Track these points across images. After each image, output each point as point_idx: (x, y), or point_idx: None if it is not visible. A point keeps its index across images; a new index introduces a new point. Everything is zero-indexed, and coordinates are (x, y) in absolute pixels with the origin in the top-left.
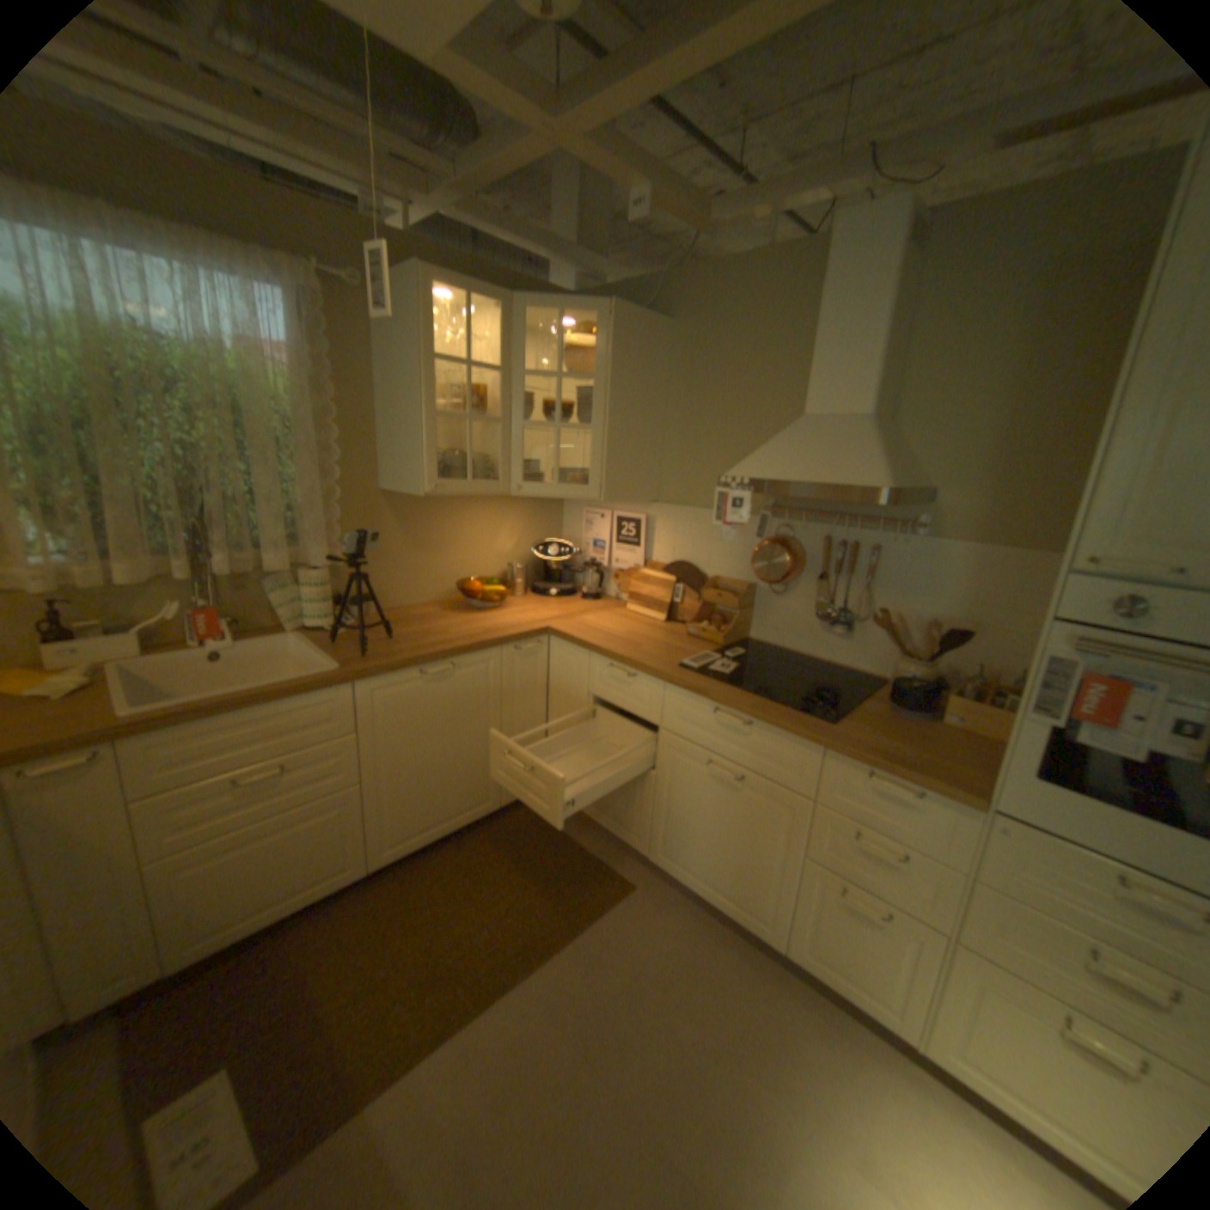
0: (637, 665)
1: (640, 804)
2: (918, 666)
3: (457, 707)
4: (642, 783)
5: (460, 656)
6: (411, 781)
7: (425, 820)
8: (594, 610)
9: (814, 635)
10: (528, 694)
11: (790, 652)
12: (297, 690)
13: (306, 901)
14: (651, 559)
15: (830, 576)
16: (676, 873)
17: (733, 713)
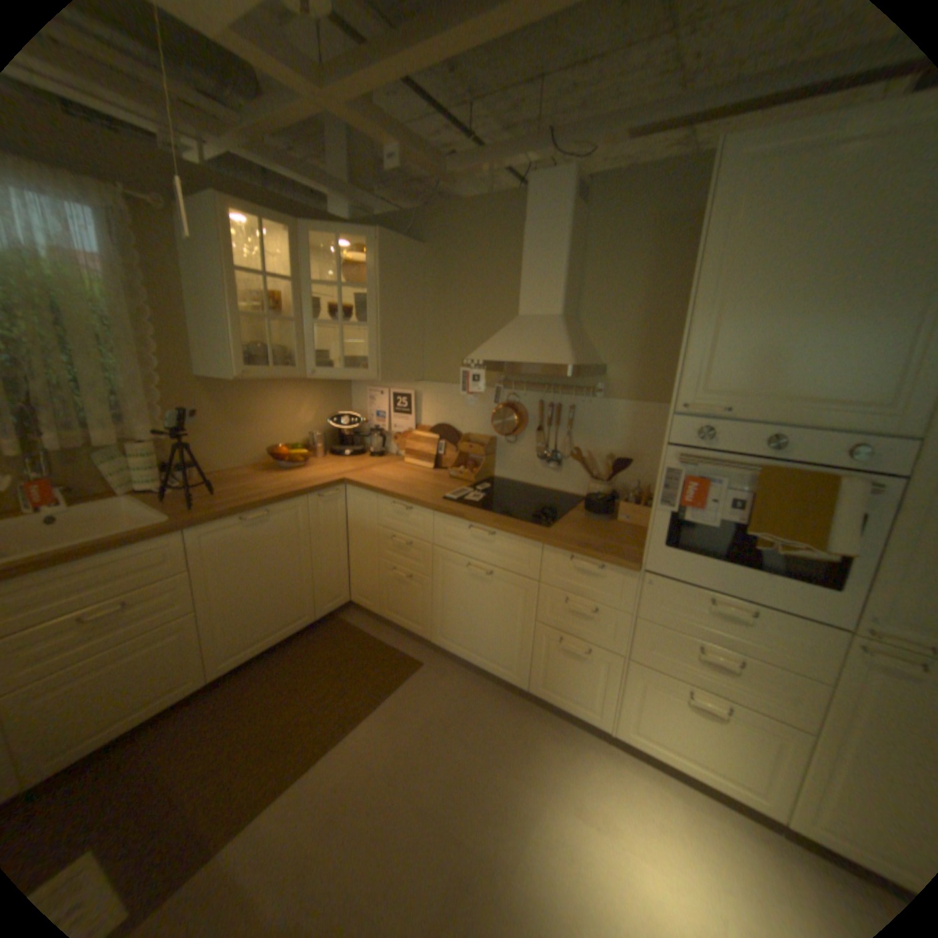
0: (413, 501)
1: (422, 603)
2: (600, 485)
3: (273, 545)
4: (422, 587)
5: (272, 504)
6: (238, 606)
7: (253, 636)
8: (380, 464)
9: (536, 471)
10: (331, 531)
11: (521, 484)
12: (132, 540)
13: (152, 711)
14: (420, 424)
15: (544, 429)
16: (451, 649)
17: (481, 528)
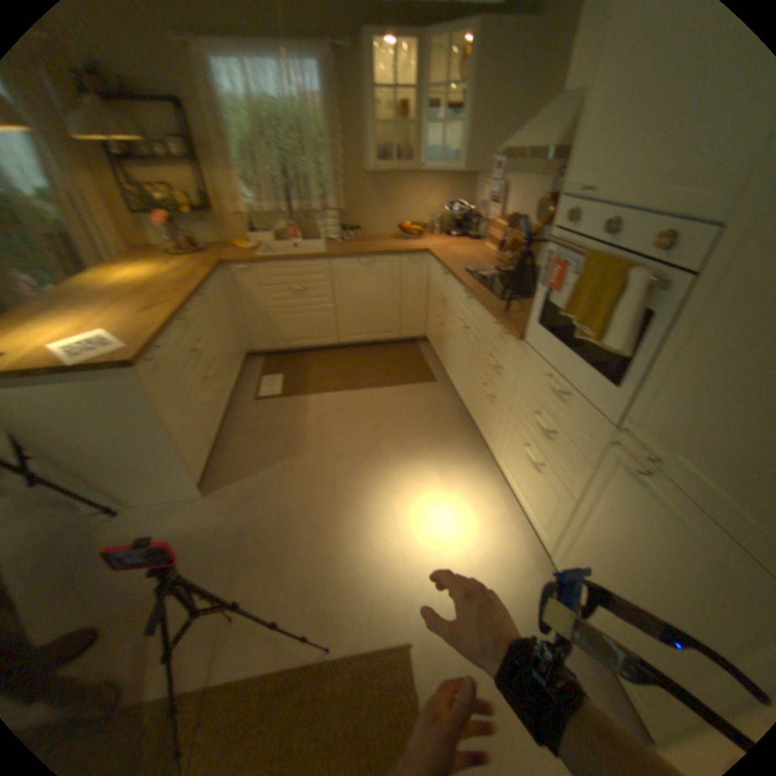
0: (447, 270)
1: (446, 345)
2: None
3: (378, 283)
4: (447, 334)
5: (378, 257)
6: (356, 311)
7: (363, 331)
8: (467, 246)
9: None
10: (417, 286)
11: None
12: (309, 258)
13: (317, 344)
14: (507, 214)
15: None
16: (451, 379)
17: (469, 295)
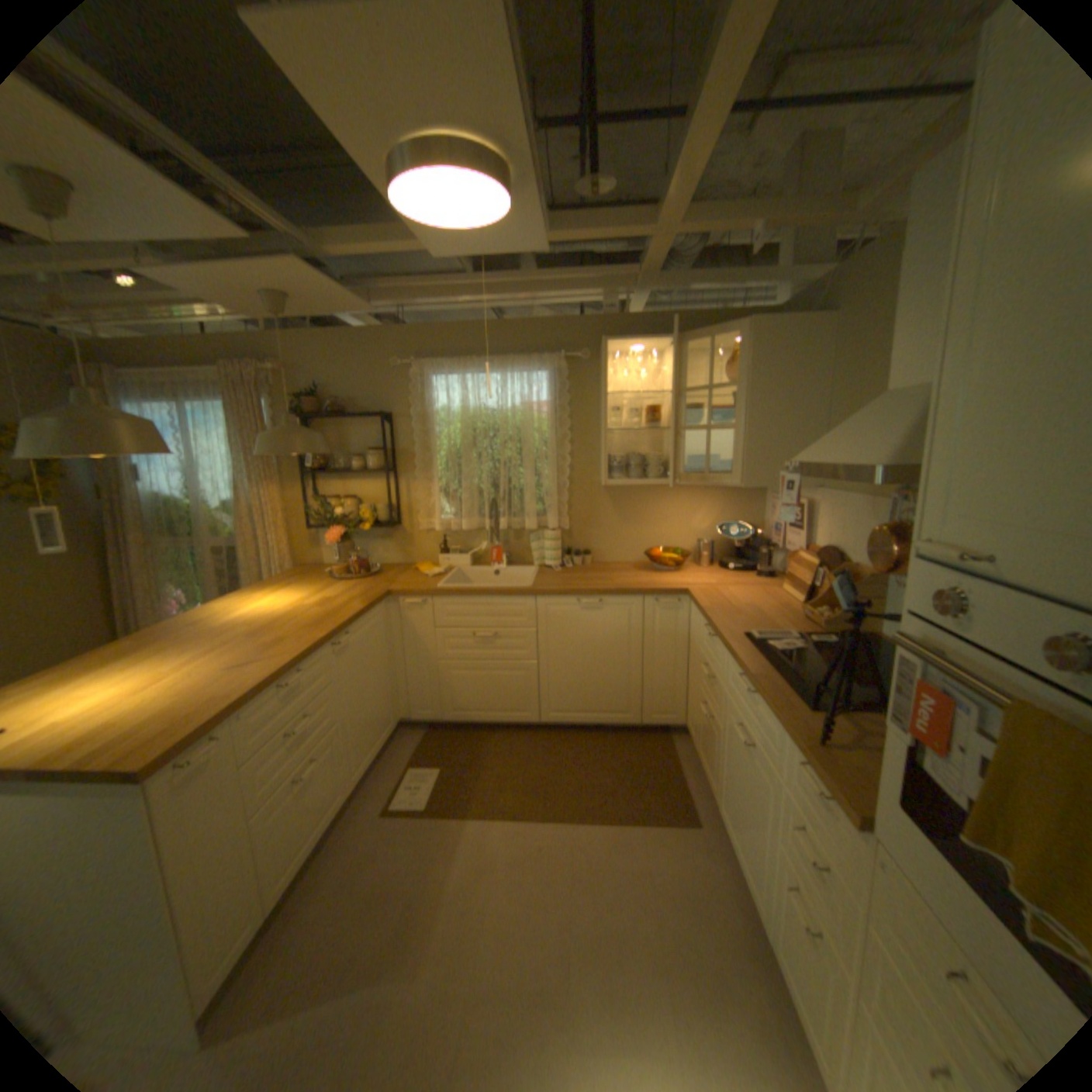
0: (714, 628)
1: (717, 757)
2: None
3: (605, 633)
4: (718, 737)
5: (606, 596)
6: (569, 673)
7: (579, 705)
8: (751, 586)
9: None
10: (669, 641)
11: None
12: (504, 593)
13: (504, 719)
14: (816, 544)
15: None
16: (728, 831)
17: (751, 683)
